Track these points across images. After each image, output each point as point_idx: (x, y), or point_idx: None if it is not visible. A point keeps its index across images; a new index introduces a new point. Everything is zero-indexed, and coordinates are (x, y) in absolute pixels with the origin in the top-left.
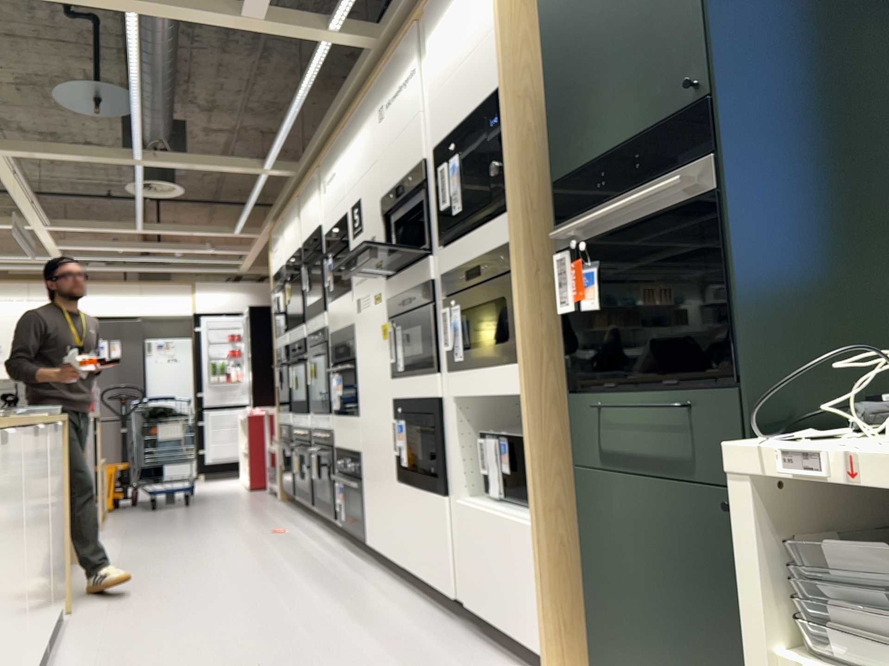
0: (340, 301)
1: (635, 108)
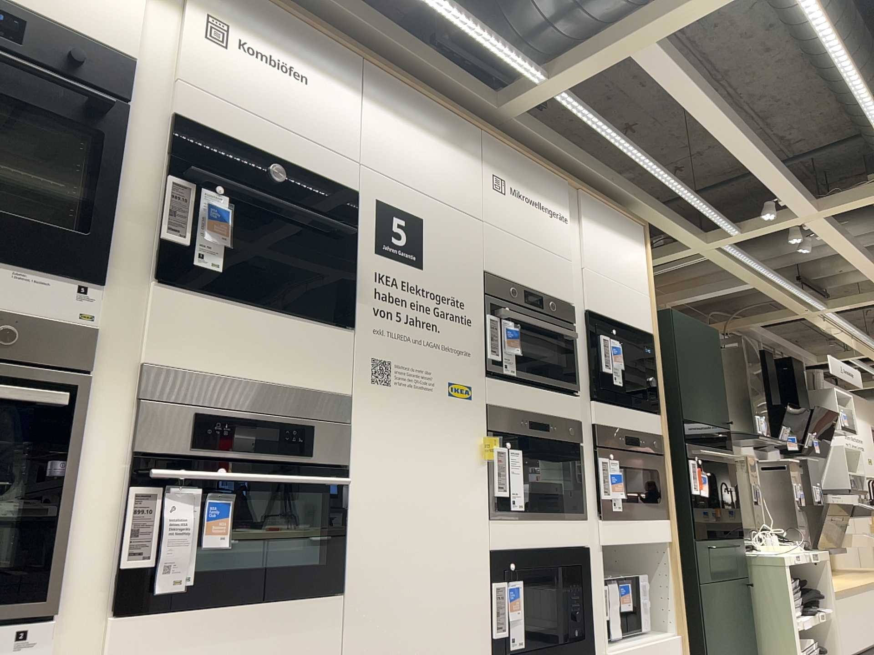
0: (274, 320)
1: (710, 412)
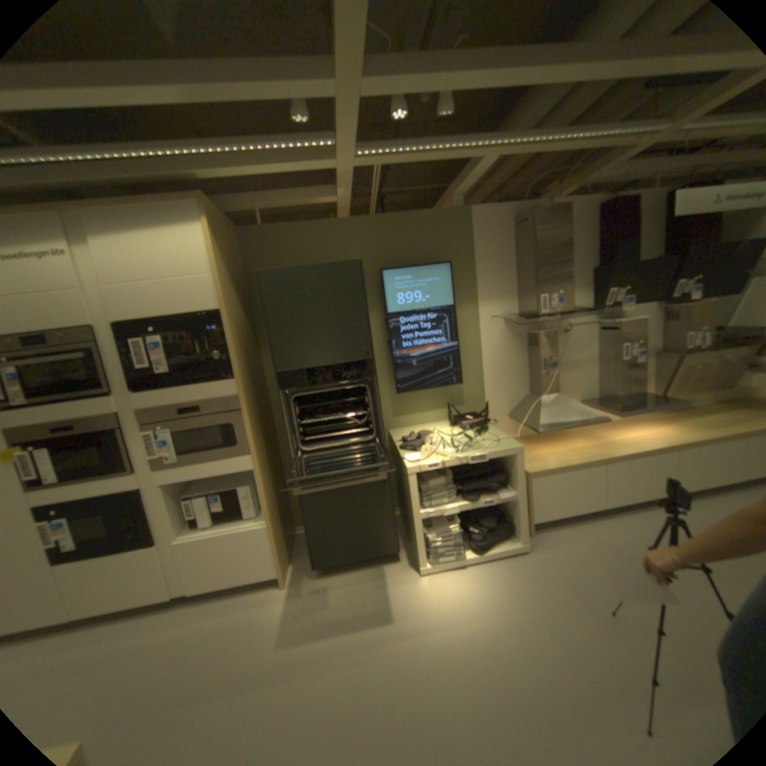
0: None
1: (331, 353)
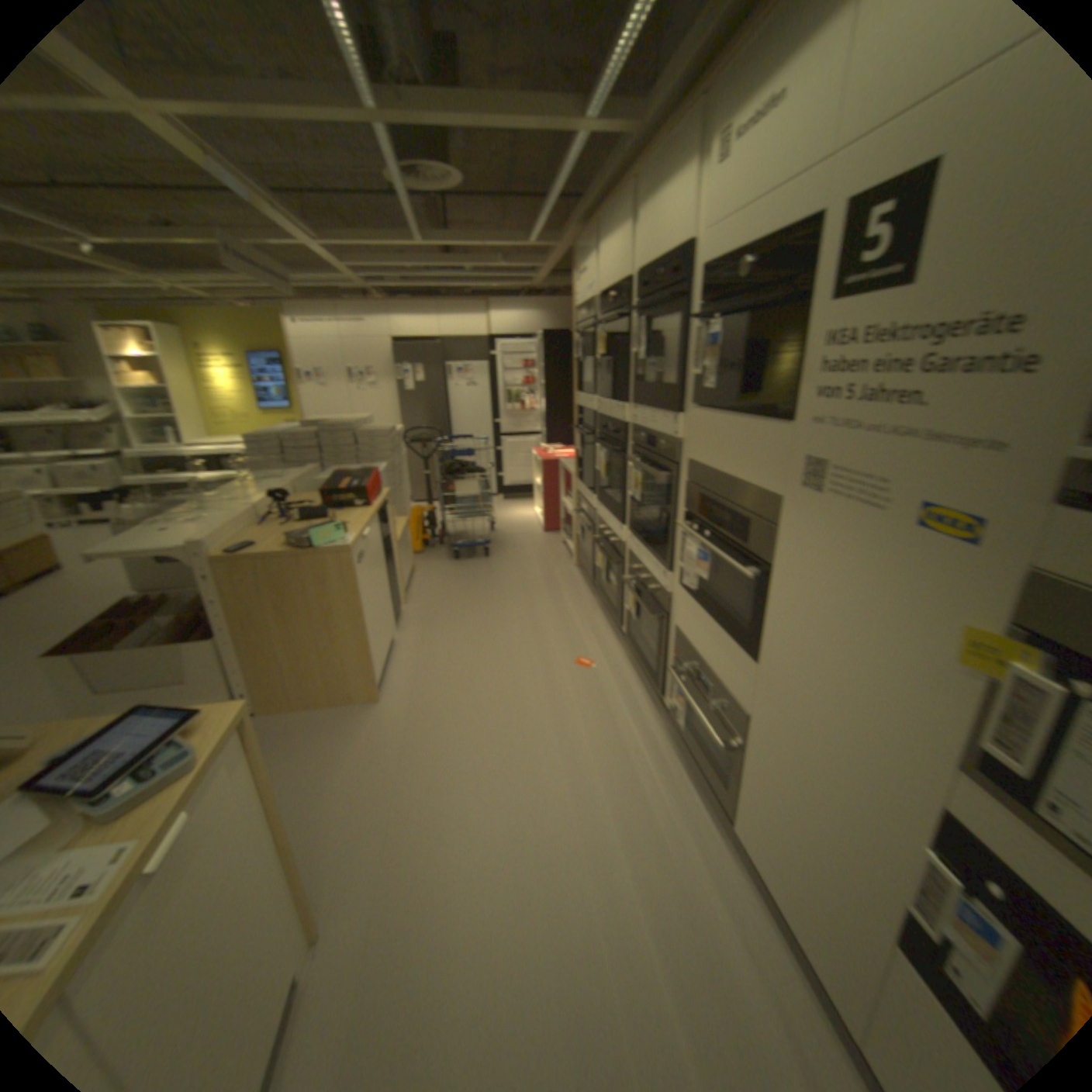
0: (735, 422)
1: None
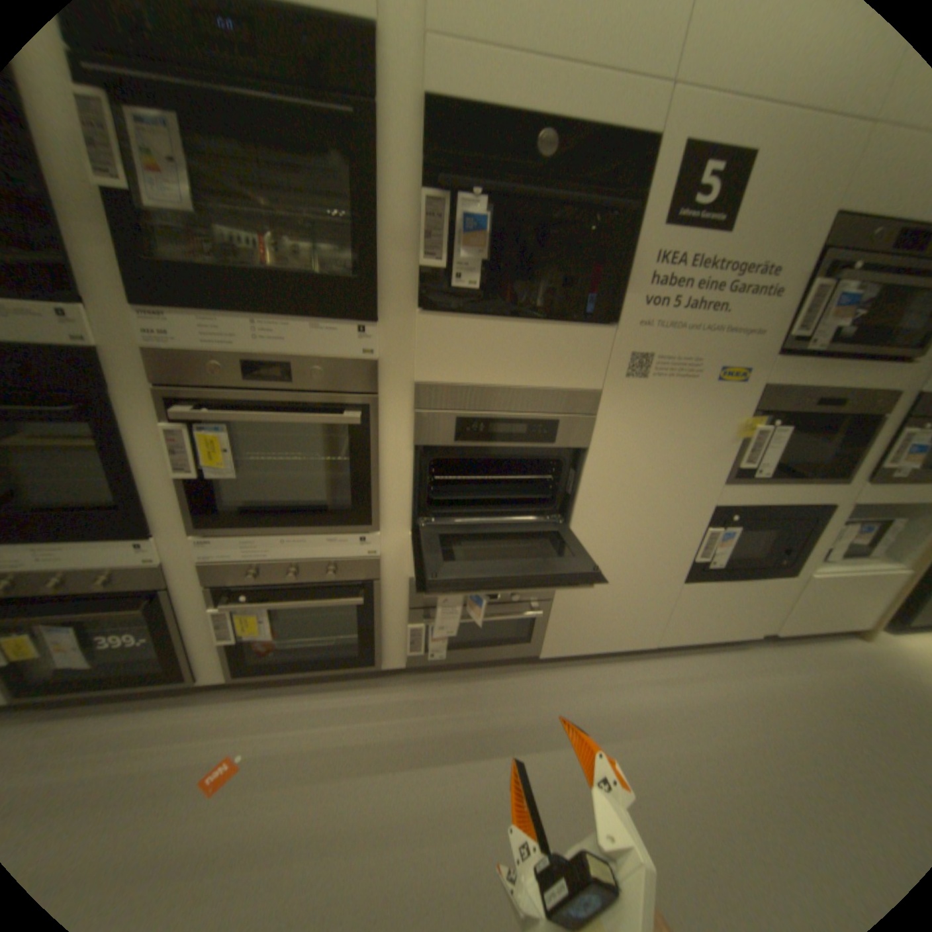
0: (530, 329)
1: None
